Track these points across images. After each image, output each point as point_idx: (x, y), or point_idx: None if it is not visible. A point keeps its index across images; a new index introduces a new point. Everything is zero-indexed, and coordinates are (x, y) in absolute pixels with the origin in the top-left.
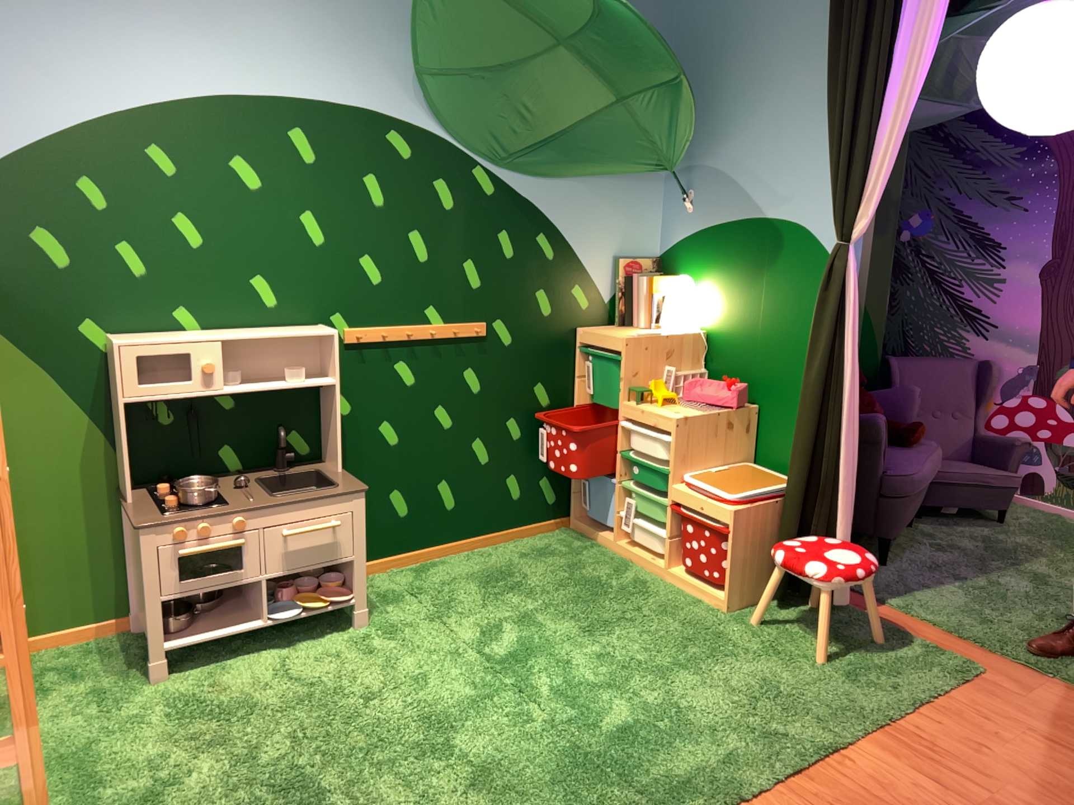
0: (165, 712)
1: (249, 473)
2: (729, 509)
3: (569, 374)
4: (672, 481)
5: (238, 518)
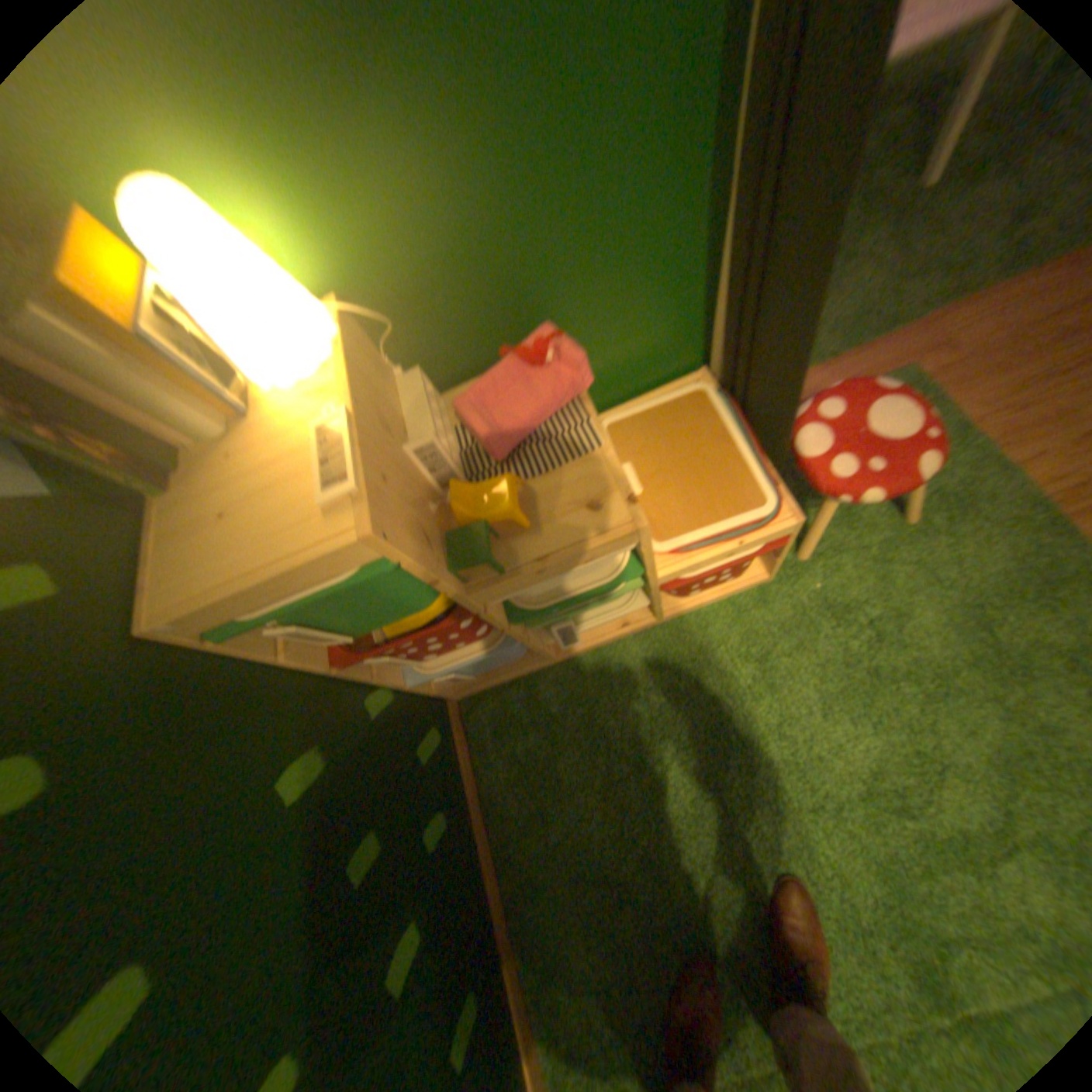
0: None
1: None
2: (791, 523)
3: (258, 679)
4: (653, 572)
5: None
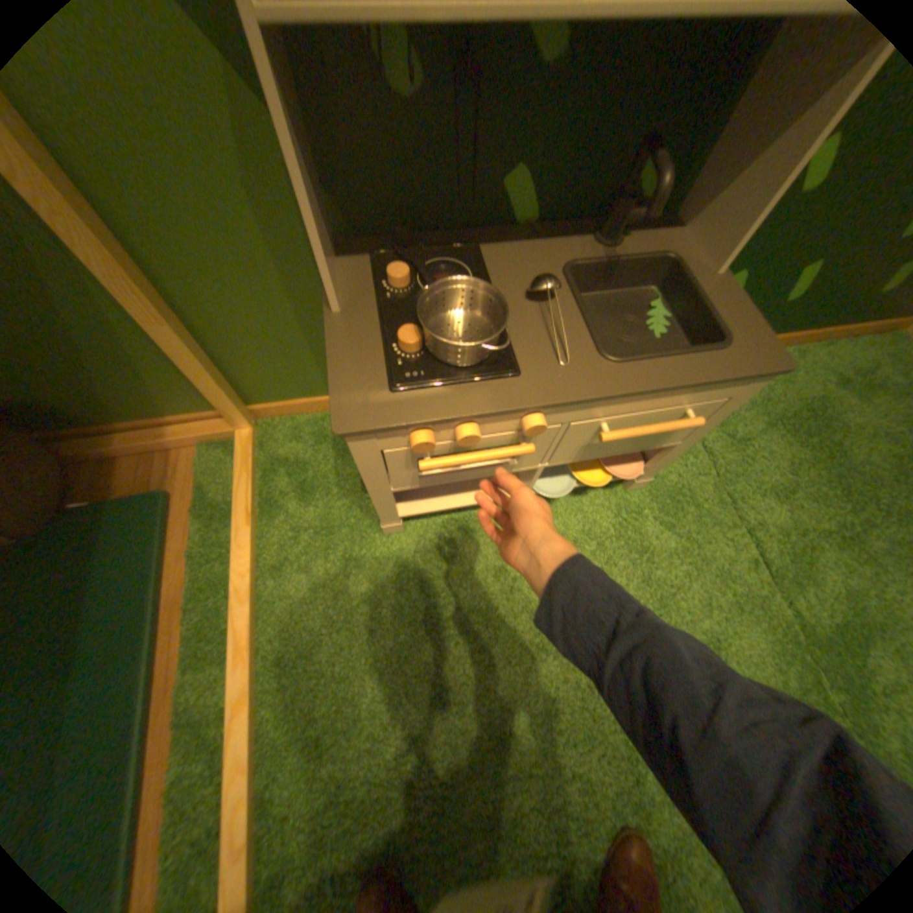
0: (398, 601)
1: (549, 240)
2: None
3: None
4: None
5: (535, 416)
